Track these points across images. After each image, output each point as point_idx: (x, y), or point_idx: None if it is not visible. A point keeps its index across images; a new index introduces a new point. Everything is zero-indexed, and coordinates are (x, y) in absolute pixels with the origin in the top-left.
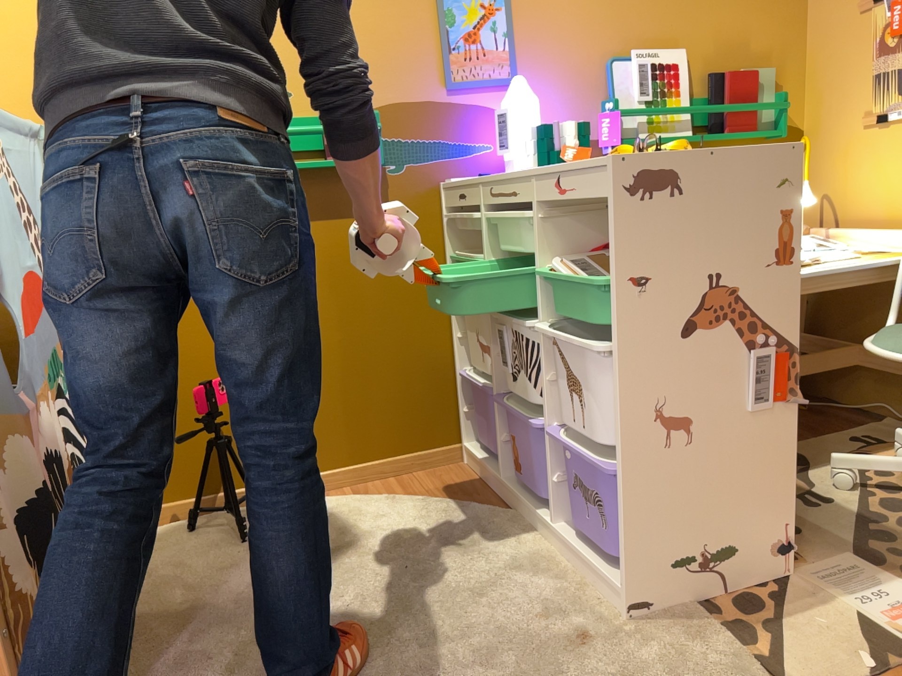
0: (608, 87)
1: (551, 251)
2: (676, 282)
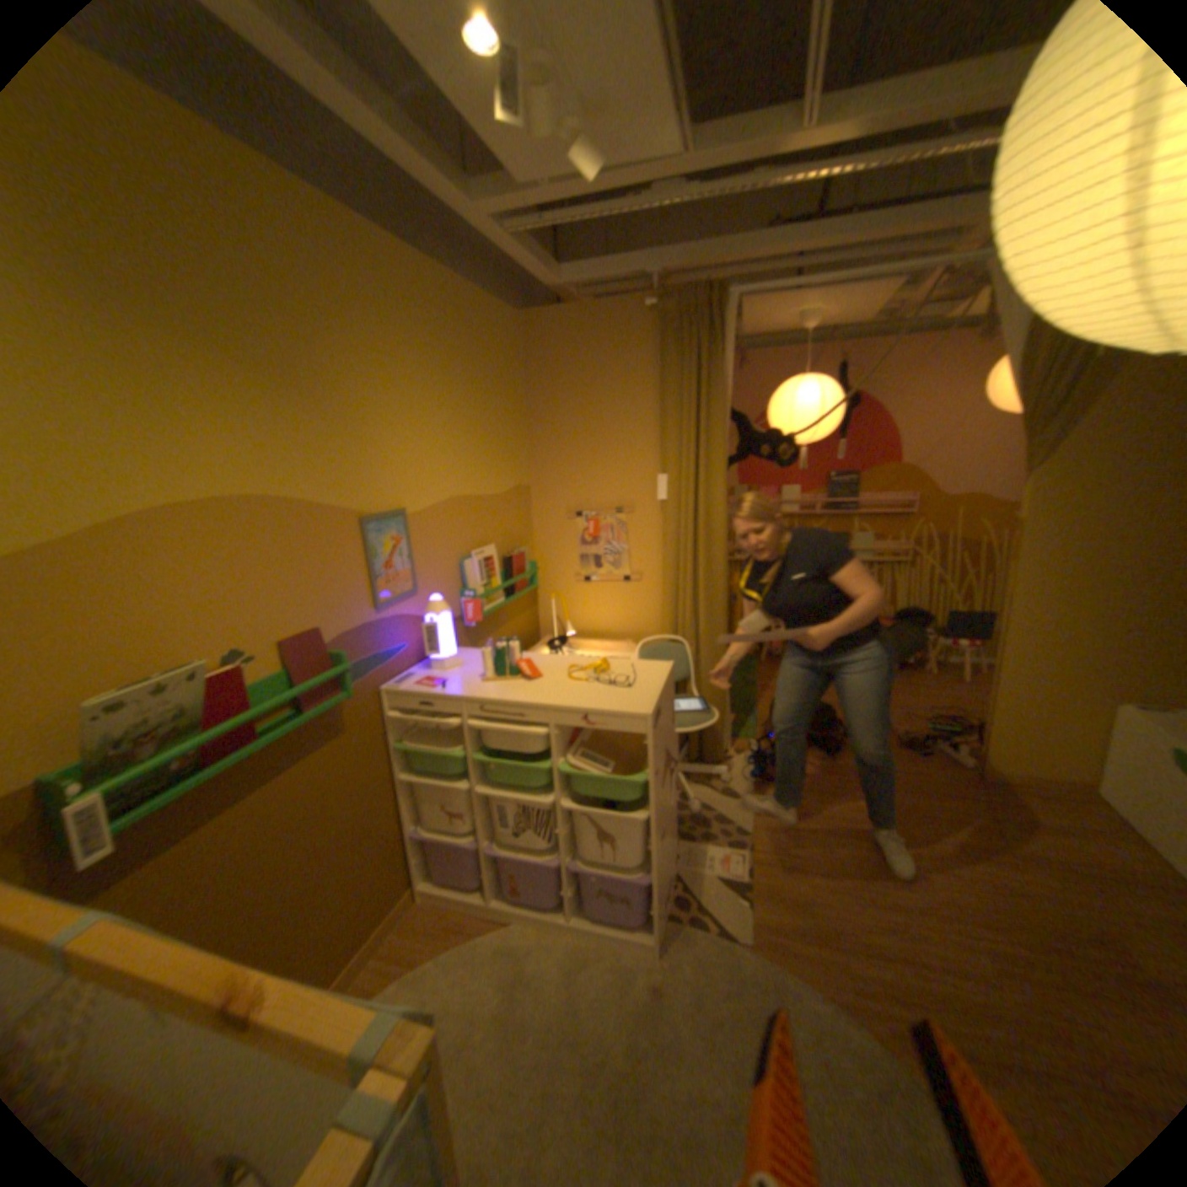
0: (460, 579)
1: (558, 751)
2: (661, 762)
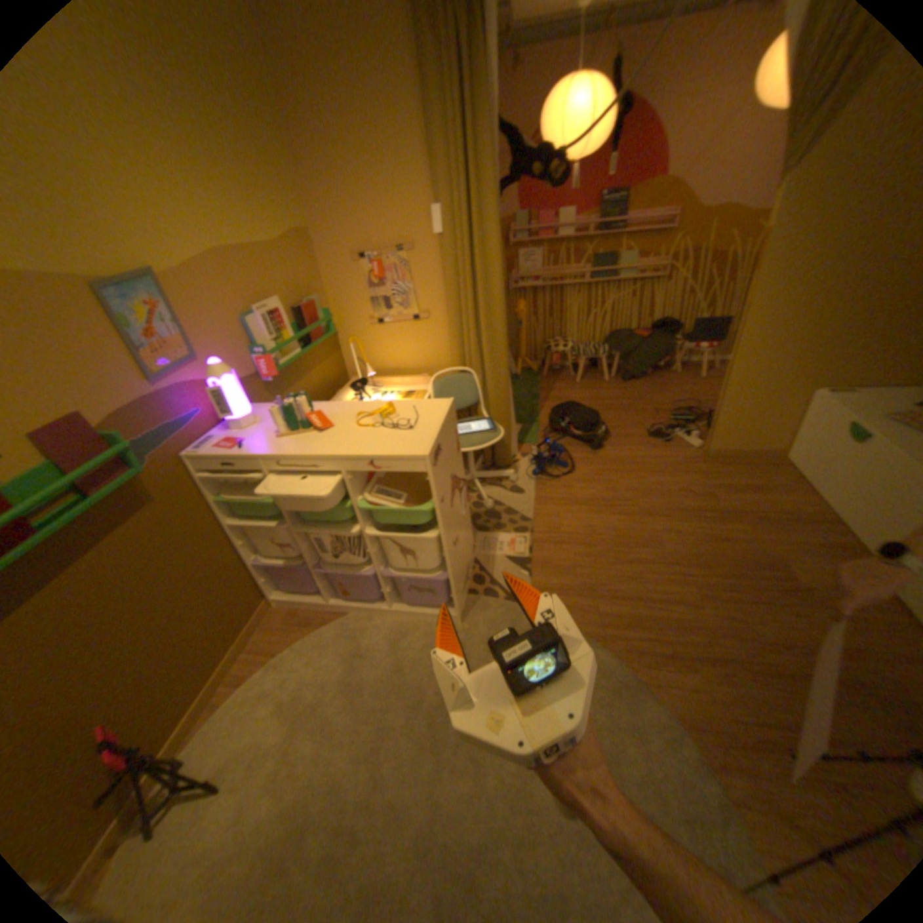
0: (248, 335)
1: (357, 490)
2: (447, 488)
